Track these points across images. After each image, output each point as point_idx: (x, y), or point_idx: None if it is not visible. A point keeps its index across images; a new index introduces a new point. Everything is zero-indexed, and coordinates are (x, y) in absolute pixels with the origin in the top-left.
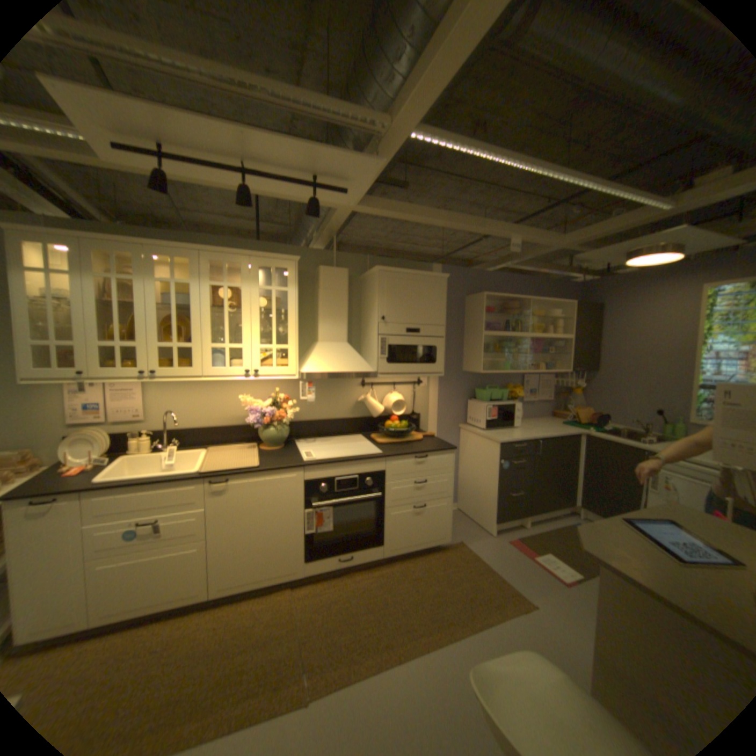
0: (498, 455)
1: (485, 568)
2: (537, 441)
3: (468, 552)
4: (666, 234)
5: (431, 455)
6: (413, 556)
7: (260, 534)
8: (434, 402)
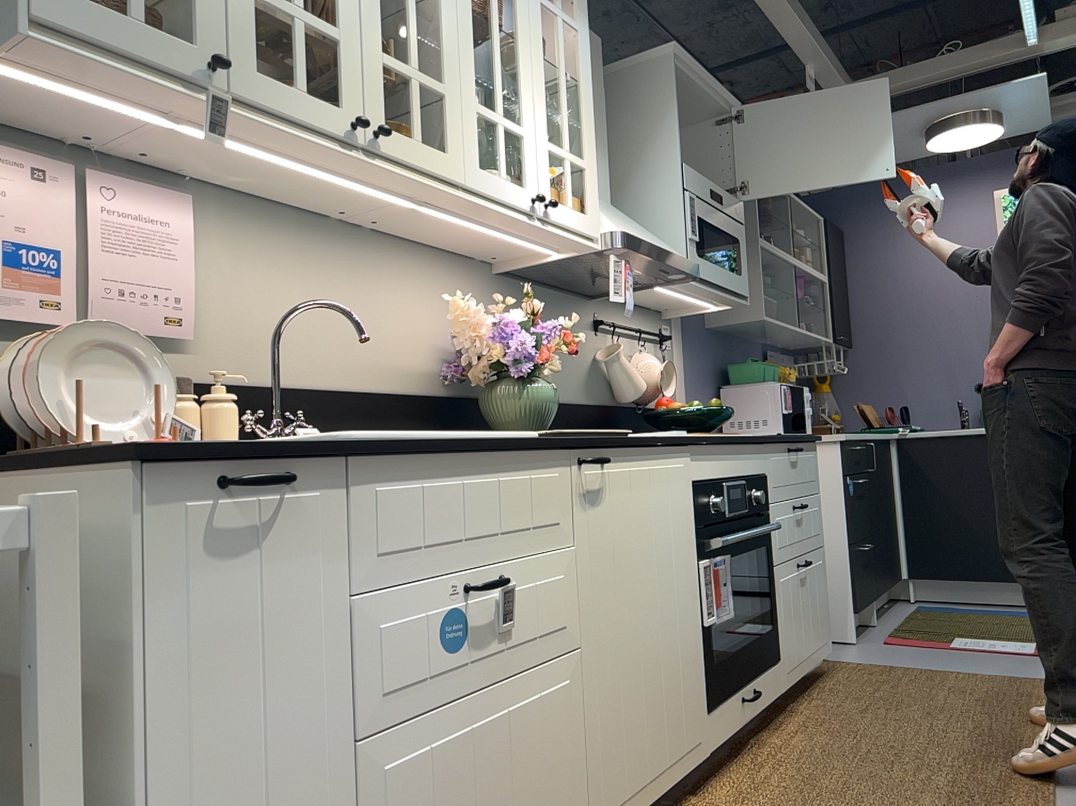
0: (838, 468)
1: (917, 669)
2: (867, 444)
3: (858, 664)
4: (1014, 87)
5: (802, 448)
6: (796, 692)
7: (653, 628)
8: (685, 387)
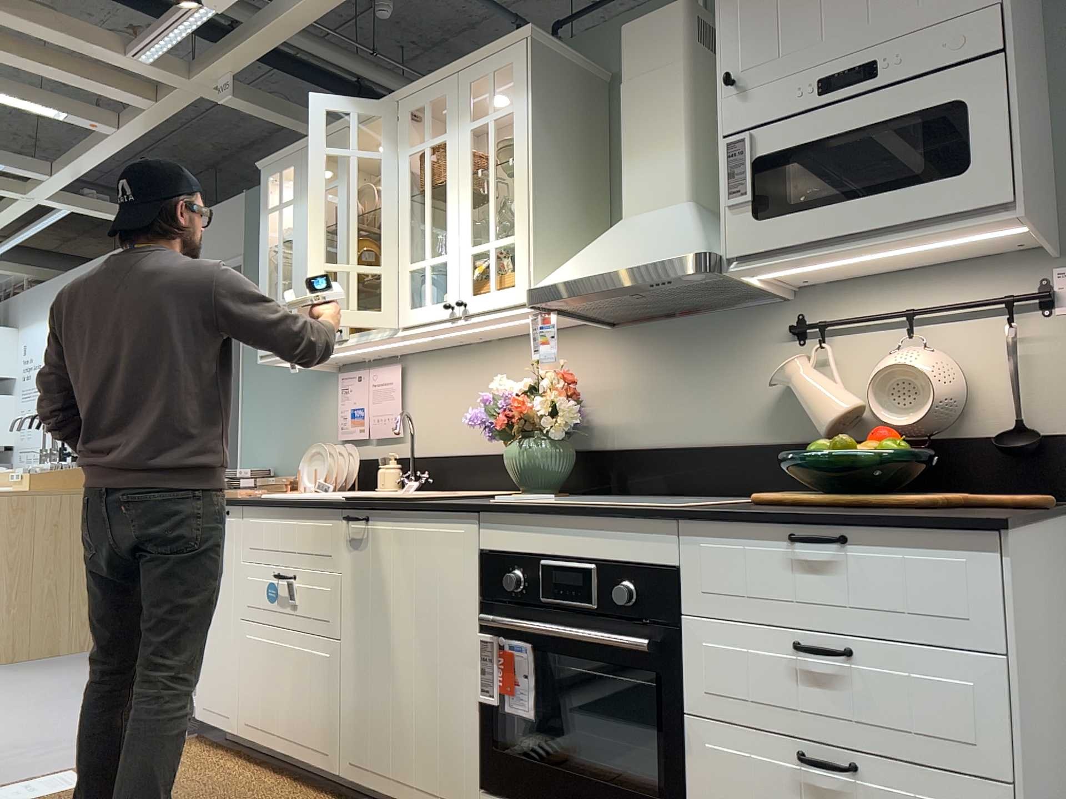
0: None
1: None
2: None
3: None
4: None
5: (869, 538)
6: None
7: (406, 663)
8: None
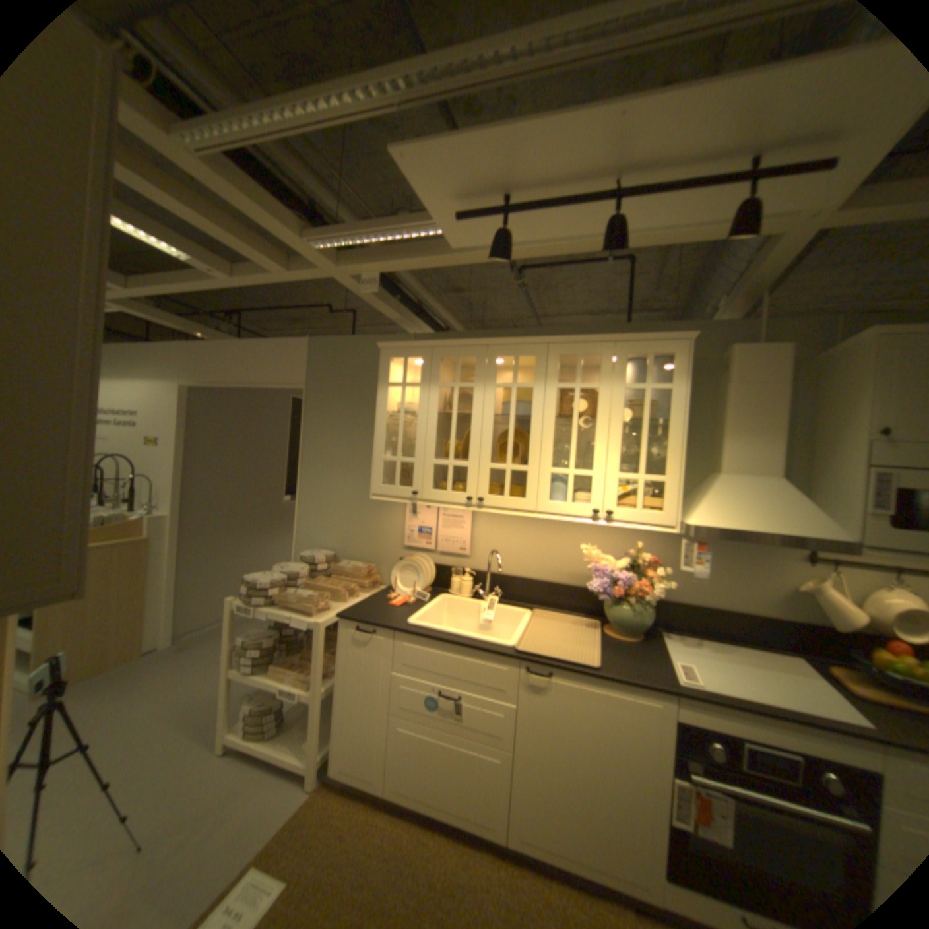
0: None
1: None
2: None
3: None
4: None
5: None
6: None
7: (592, 784)
8: None
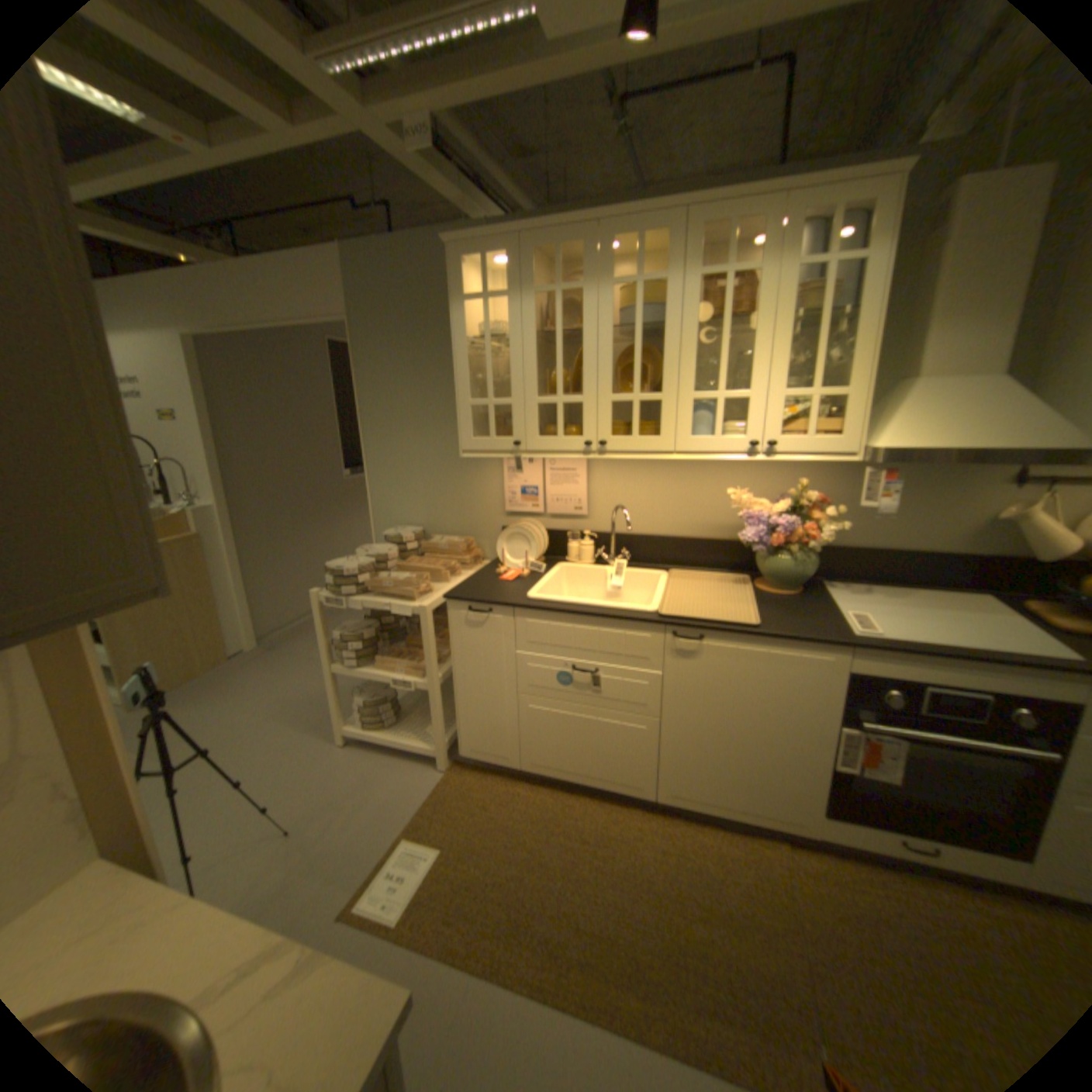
0: None
1: None
2: None
3: None
4: None
5: None
6: None
7: (748, 740)
8: None
